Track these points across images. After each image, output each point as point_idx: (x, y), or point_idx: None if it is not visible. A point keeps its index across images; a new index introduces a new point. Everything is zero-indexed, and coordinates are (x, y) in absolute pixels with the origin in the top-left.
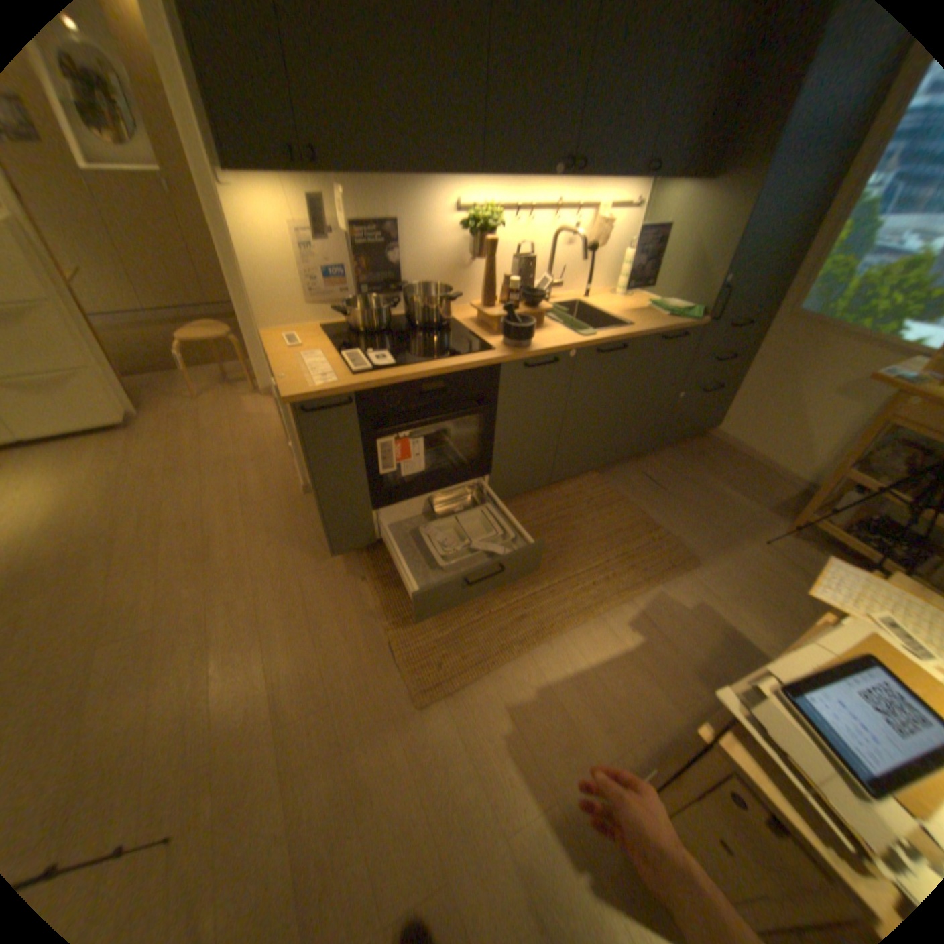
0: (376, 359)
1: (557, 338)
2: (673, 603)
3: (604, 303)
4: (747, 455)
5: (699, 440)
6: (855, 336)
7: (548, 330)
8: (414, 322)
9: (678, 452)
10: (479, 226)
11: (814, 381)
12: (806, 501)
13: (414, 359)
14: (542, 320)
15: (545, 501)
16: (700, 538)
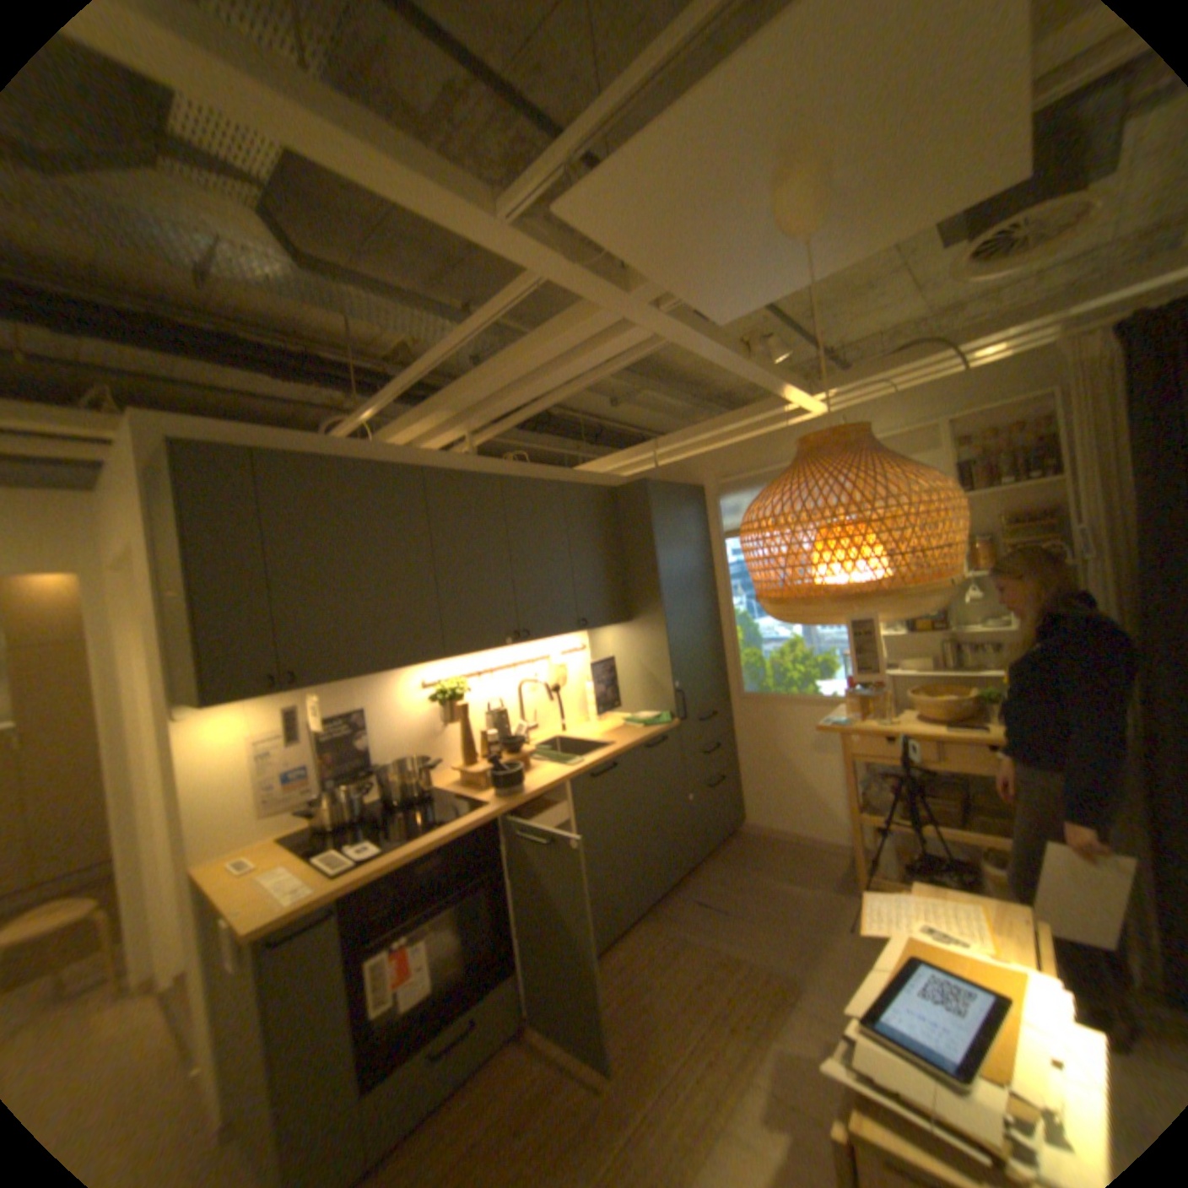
0: (357, 854)
1: (549, 774)
2: (798, 1061)
3: (584, 731)
4: (786, 841)
5: (735, 842)
6: (794, 701)
7: (538, 770)
8: (392, 802)
9: (722, 864)
10: (448, 696)
11: (792, 747)
12: (861, 868)
13: (403, 840)
14: (529, 763)
15: (599, 987)
16: (788, 957)
